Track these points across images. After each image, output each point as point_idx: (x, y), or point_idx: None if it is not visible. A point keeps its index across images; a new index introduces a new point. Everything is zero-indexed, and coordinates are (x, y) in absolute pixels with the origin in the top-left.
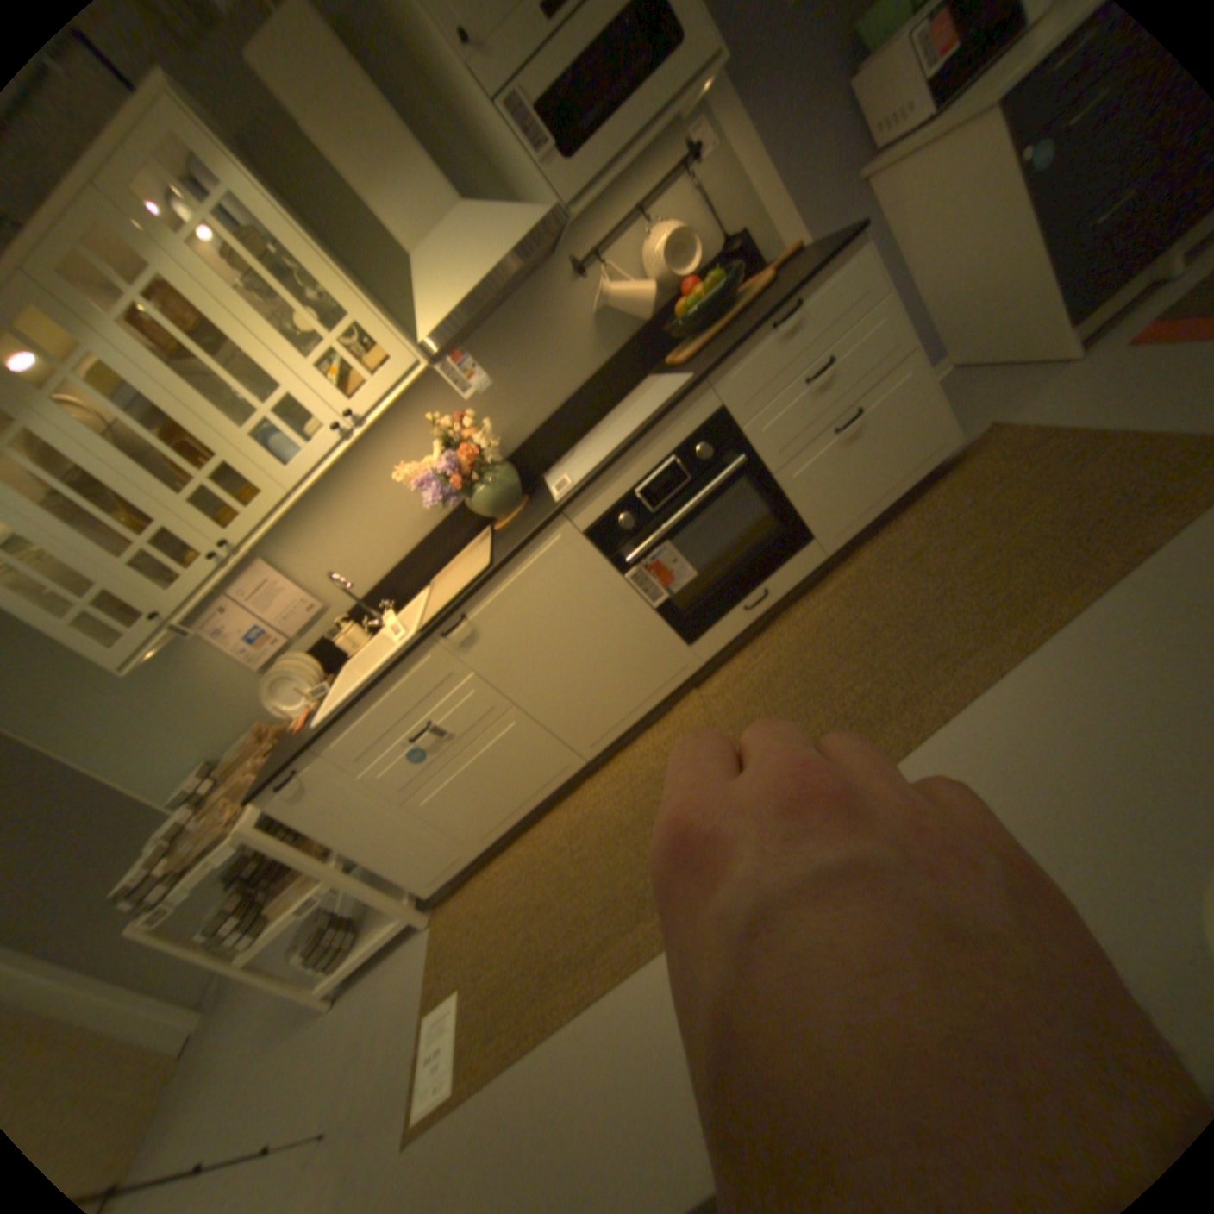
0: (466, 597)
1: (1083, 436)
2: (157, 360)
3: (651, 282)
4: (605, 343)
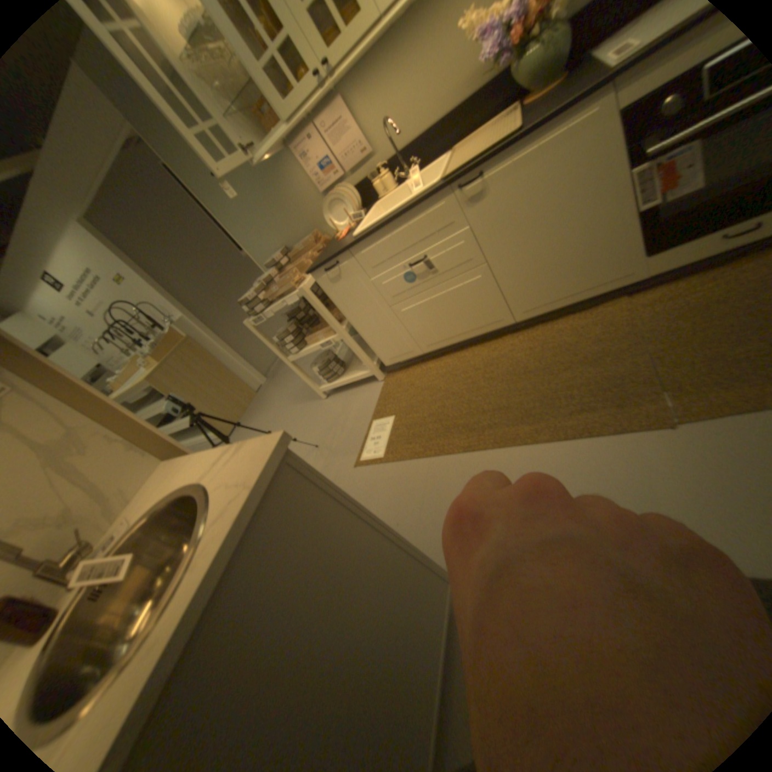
0: (488, 156)
1: None
2: None
3: None
4: None
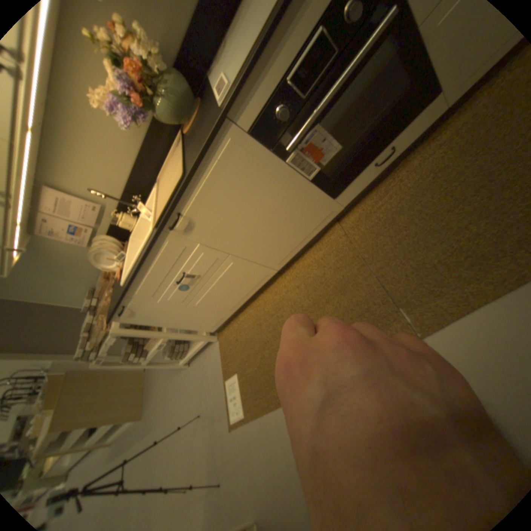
0: (175, 205)
1: None
2: None
3: None
4: None
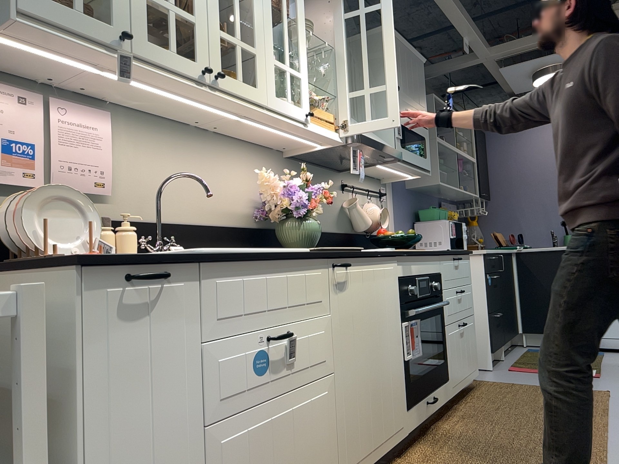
0: (355, 253)
1: (527, 385)
2: None
3: (371, 217)
4: (339, 224)
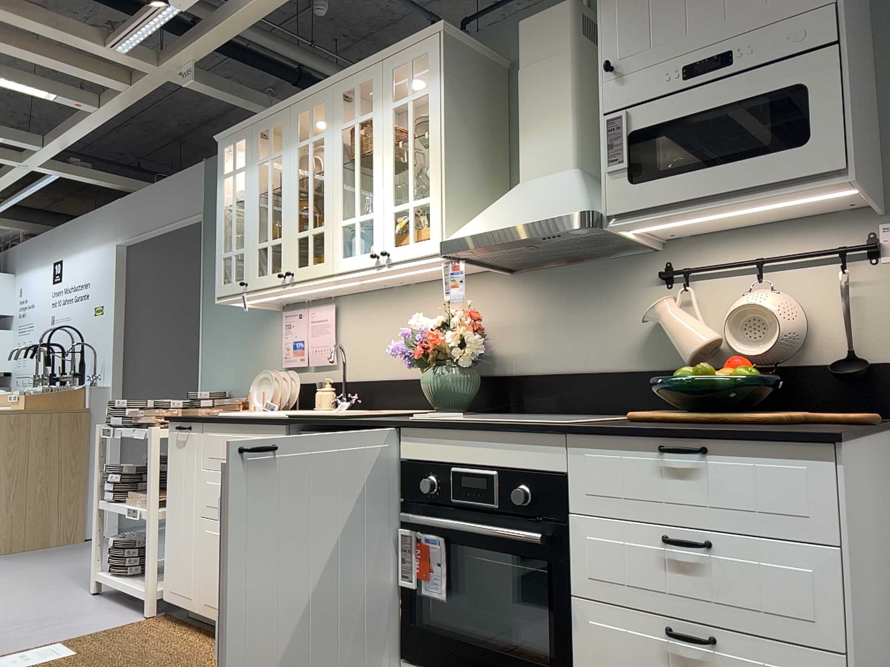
0: (311, 421)
1: None
2: (339, 158)
3: (704, 333)
4: (643, 354)
